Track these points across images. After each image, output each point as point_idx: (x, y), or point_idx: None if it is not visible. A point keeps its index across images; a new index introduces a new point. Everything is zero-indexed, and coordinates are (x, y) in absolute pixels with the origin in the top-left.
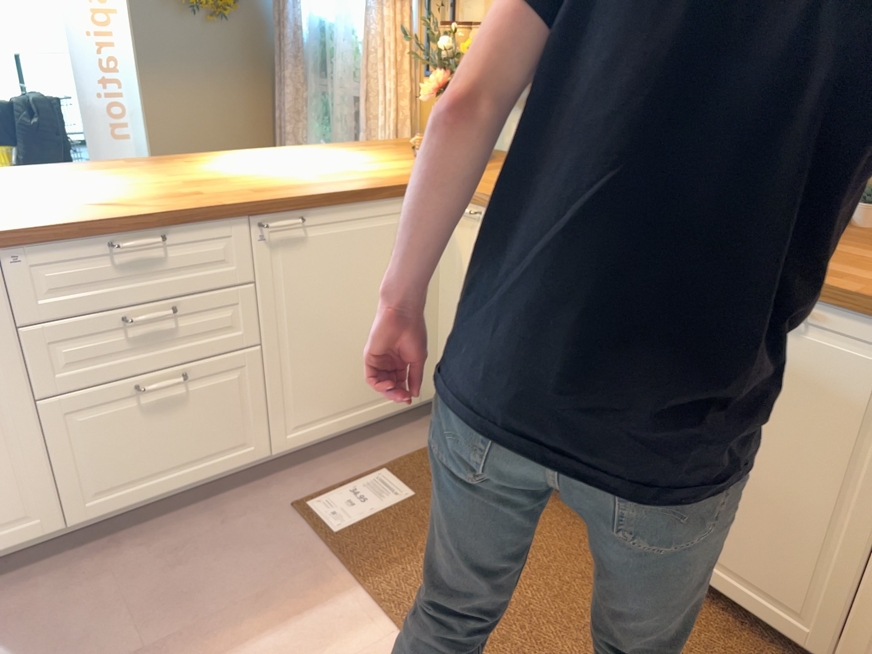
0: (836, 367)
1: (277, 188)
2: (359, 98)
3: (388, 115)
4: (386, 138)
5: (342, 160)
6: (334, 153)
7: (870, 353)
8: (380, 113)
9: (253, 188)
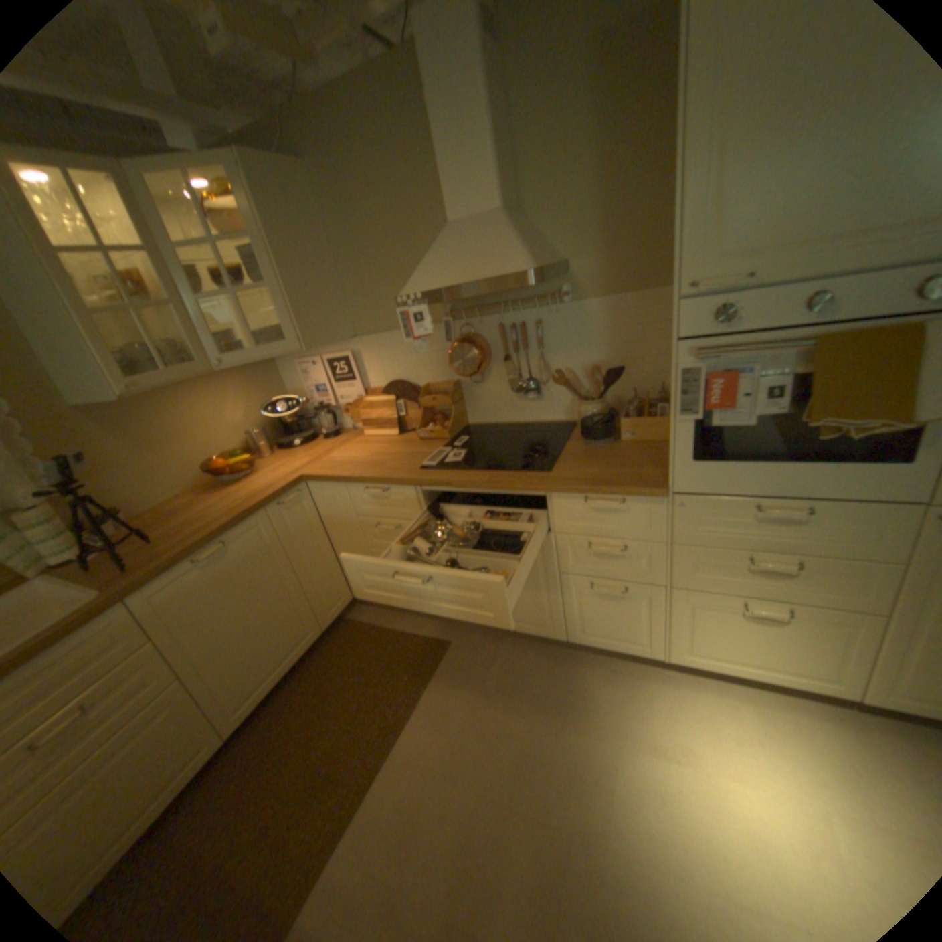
0: (247, 548)
1: None
2: None
3: None
4: None
5: None
6: None
7: (251, 533)
8: None
9: None
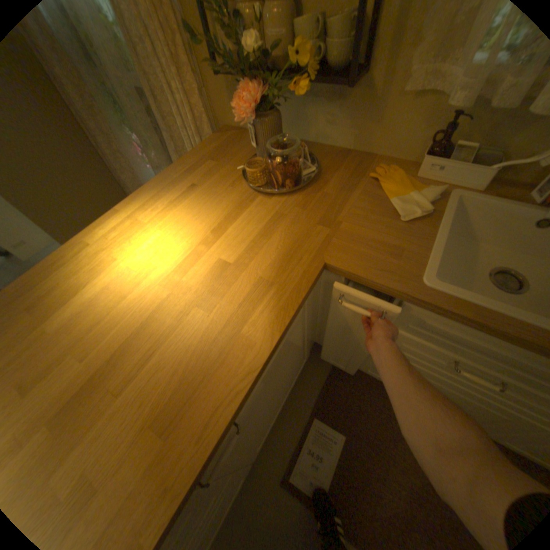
0: None
1: (179, 396)
2: (141, 91)
3: (182, 112)
4: (189, 137)
5: (192, 228)
6: (172, 205)
7: None
8: (172, 108)
9: (149, 413)
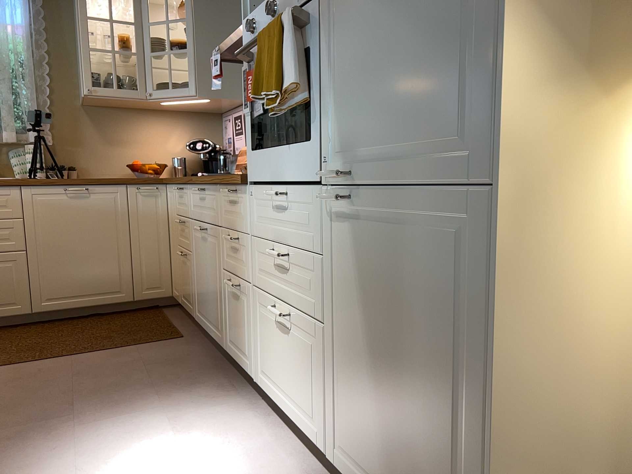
0: (102, 203)
1: None
2: None
3: None
4: None
5: None
6: None
7: (109, 195)
8: None
9: None
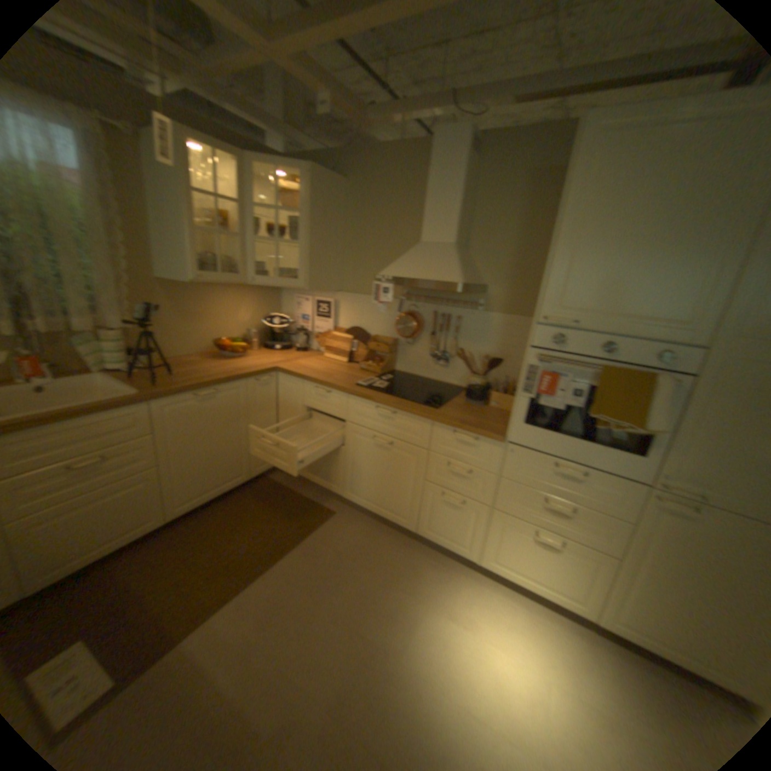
0: (225, 401)
1: None
2: None
3: None
4: None
5: None
6: None
7: (231, 392)
8: None
9: None
